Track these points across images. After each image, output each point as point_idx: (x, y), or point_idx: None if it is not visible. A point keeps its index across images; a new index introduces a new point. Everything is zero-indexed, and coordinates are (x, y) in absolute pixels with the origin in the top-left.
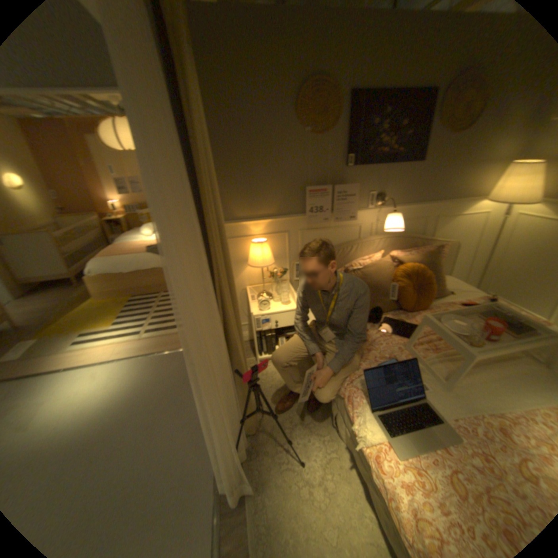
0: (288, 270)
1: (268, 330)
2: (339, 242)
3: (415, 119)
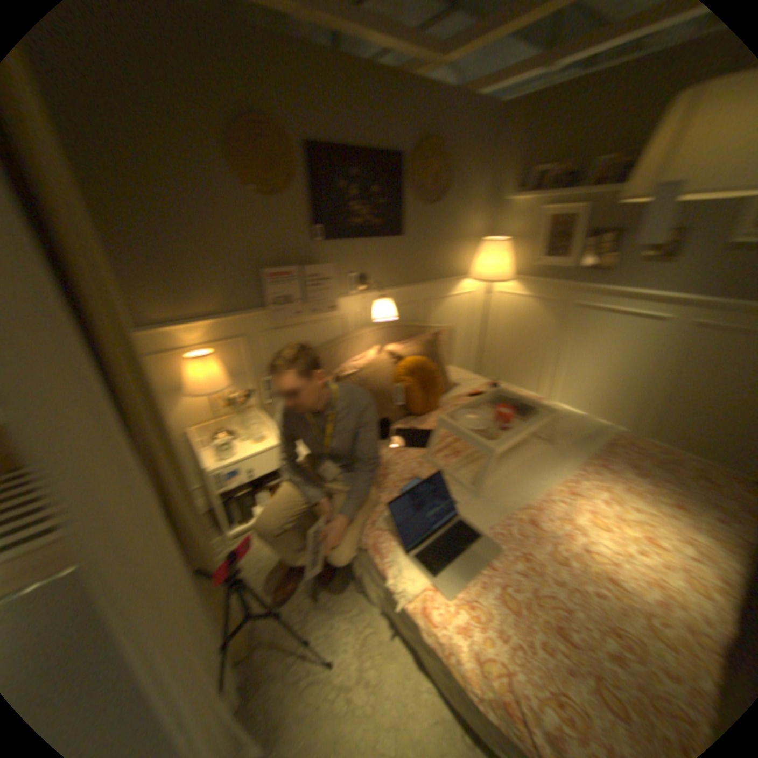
0: (257, 390)
1: (241, 486)
2: (323, 341)
3: (388, 186)
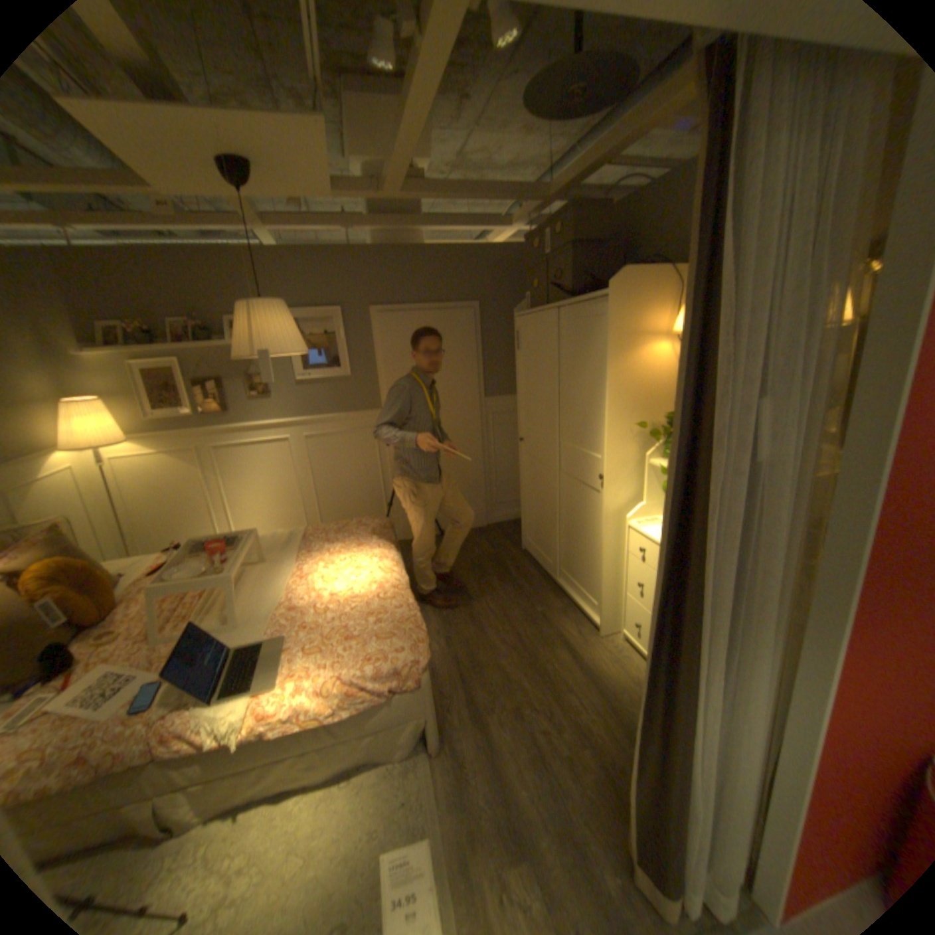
0: None
1: None
2: None
3: None
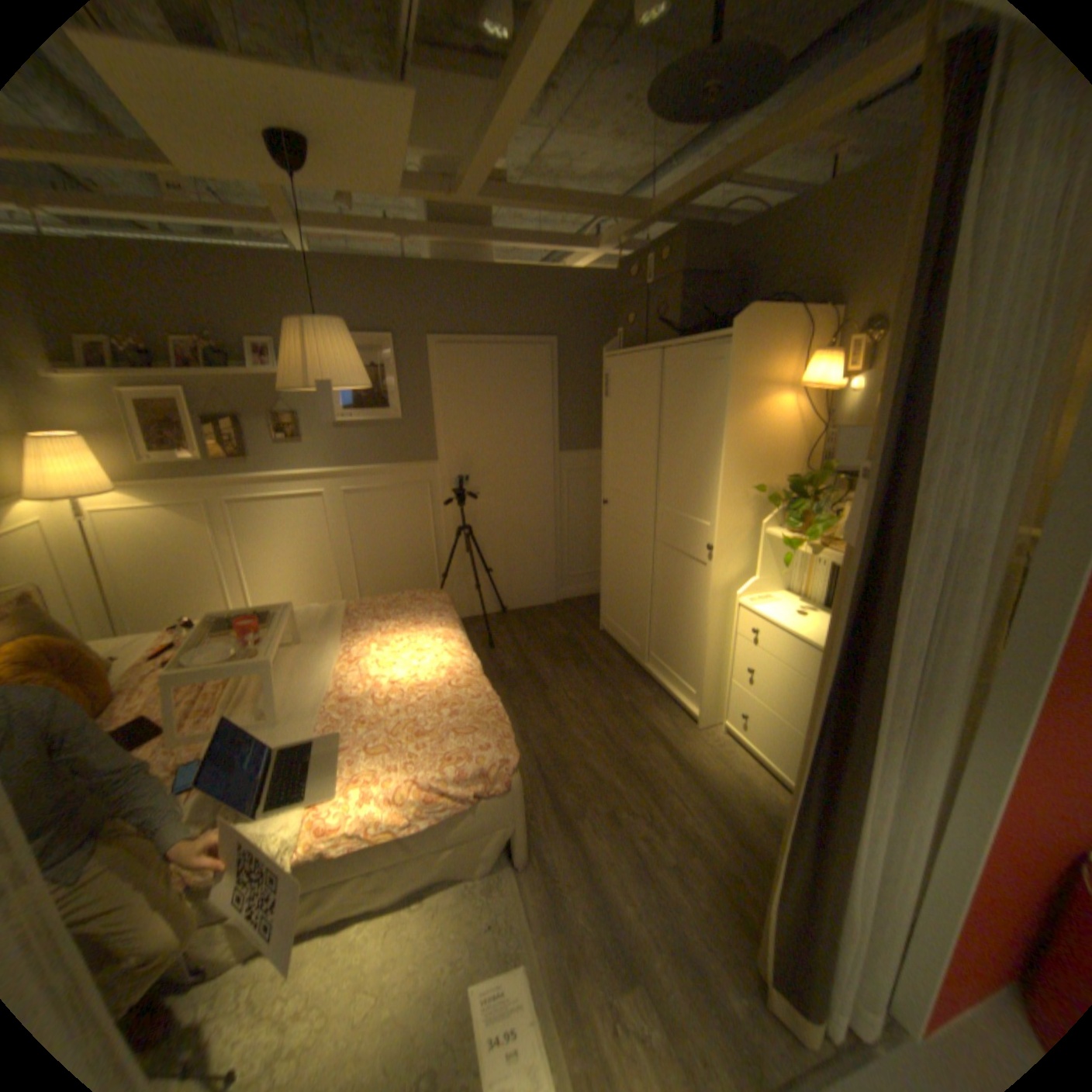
0: None
1: None
2: None
3: None
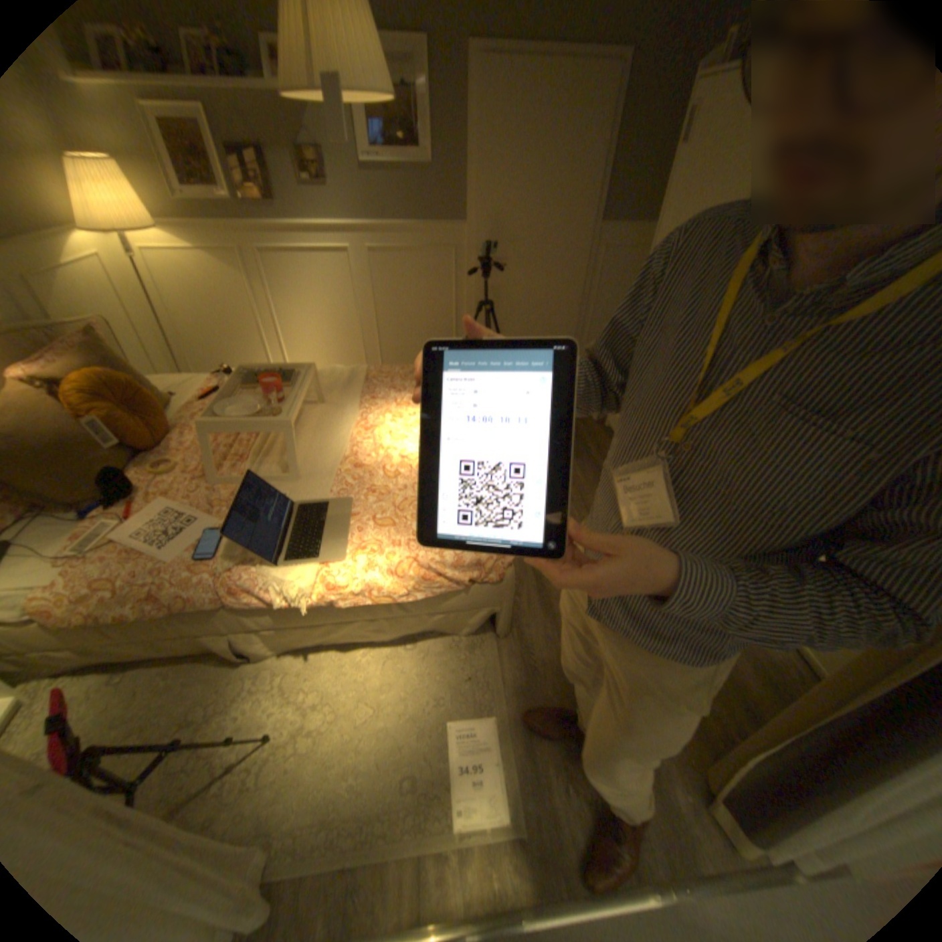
0: None
1: None
2: None
3: None
